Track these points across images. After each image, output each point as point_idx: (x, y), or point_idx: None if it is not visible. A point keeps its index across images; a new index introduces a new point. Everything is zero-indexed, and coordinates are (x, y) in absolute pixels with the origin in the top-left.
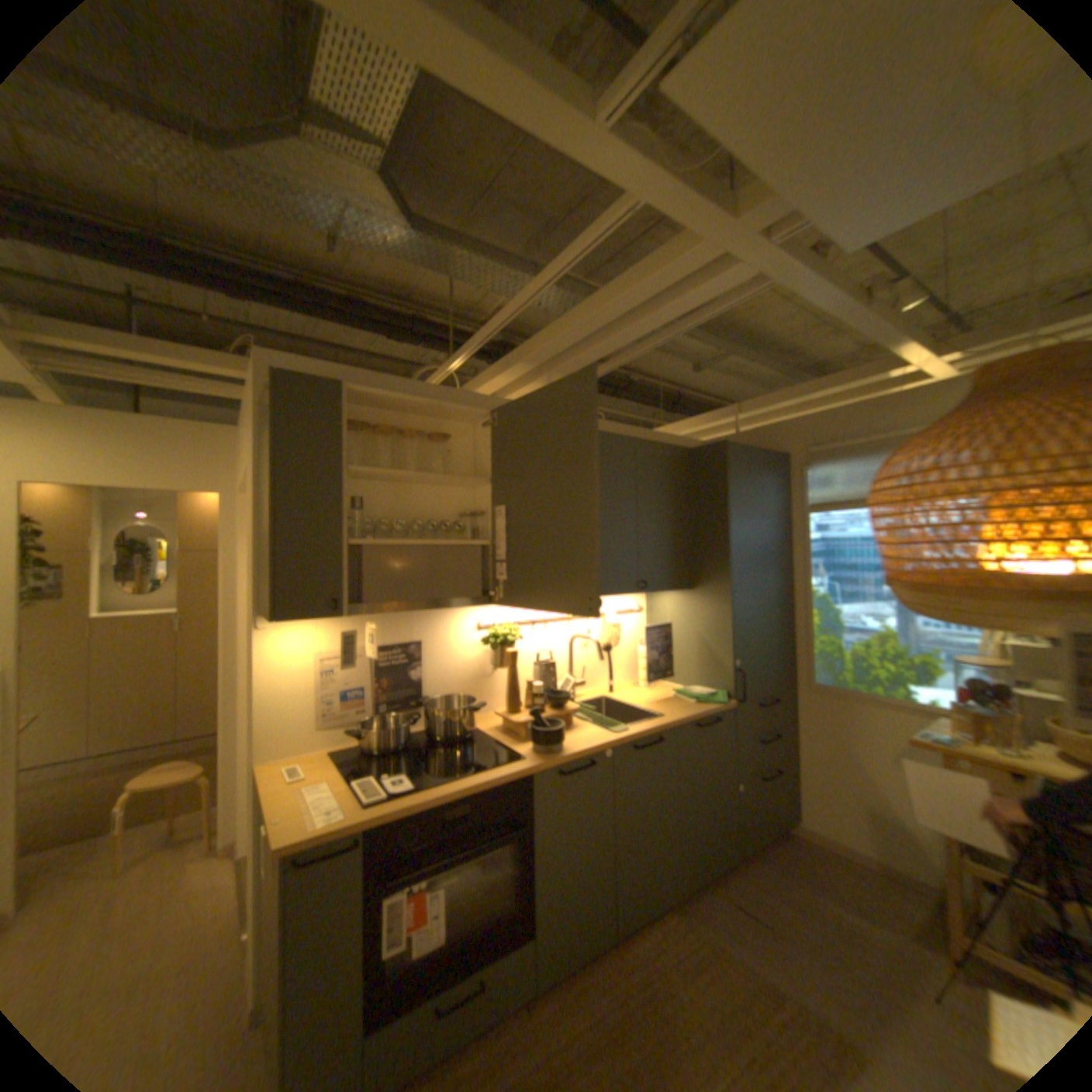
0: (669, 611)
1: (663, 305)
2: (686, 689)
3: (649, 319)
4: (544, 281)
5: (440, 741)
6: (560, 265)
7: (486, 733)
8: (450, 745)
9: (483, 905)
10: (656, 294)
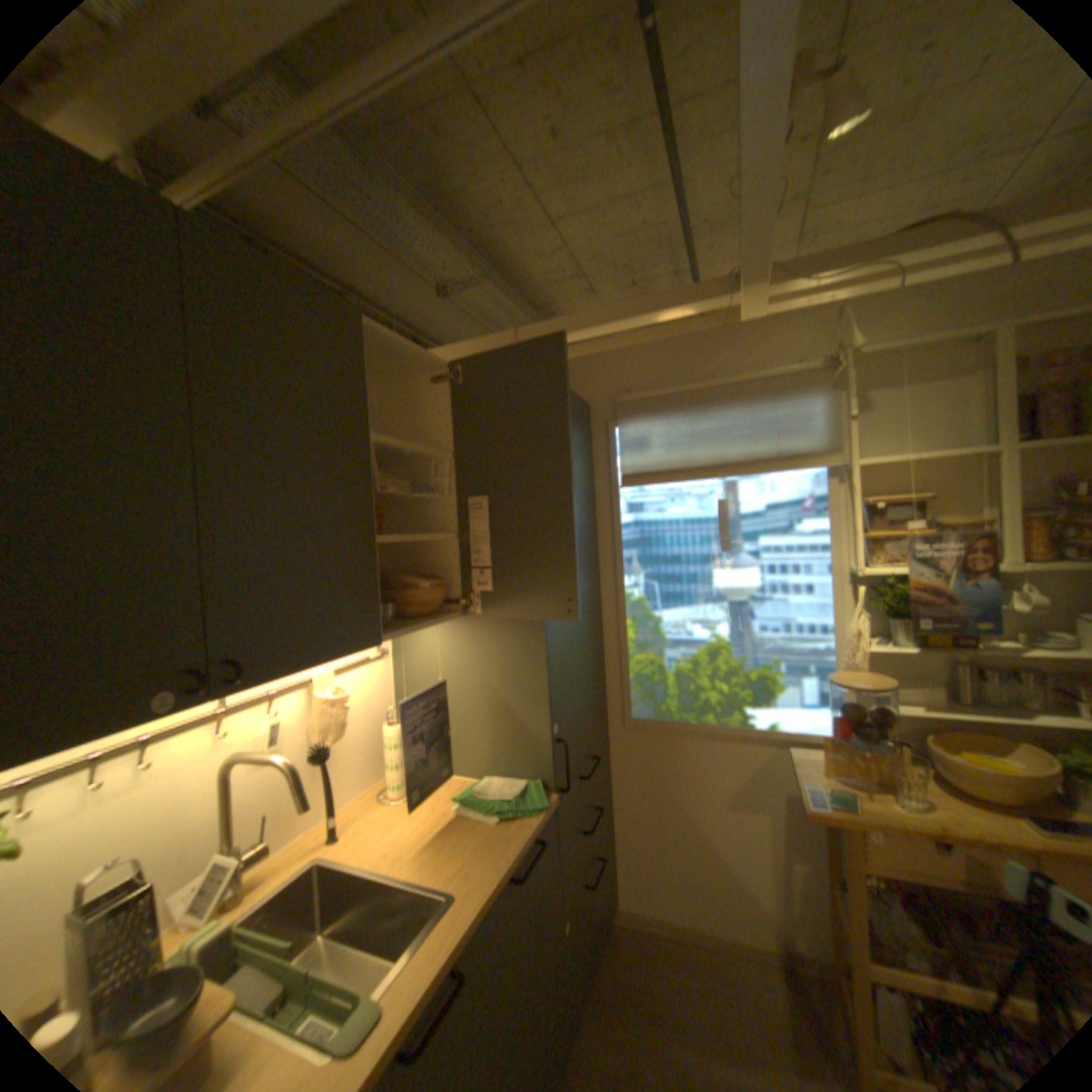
0: (435, 651)
1: None
2: (475, 788)
3: None
4: None
5: None
6: None
7: None
8: None
9: None
10: None
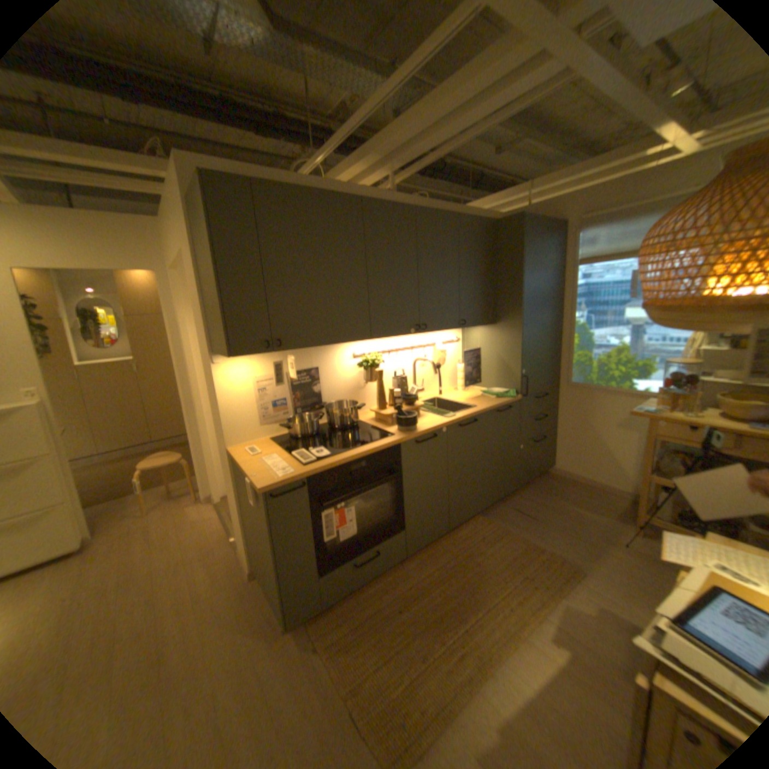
0: (477, 340)
1: (486, 99)
2: (489, 390)
3: (474, 111)
4: (396, 82)
5: (338, 428)
6: (410, 66)
7: (365, 422)
8: (344, 430)
9: (374, 514)
10: (483, 89)
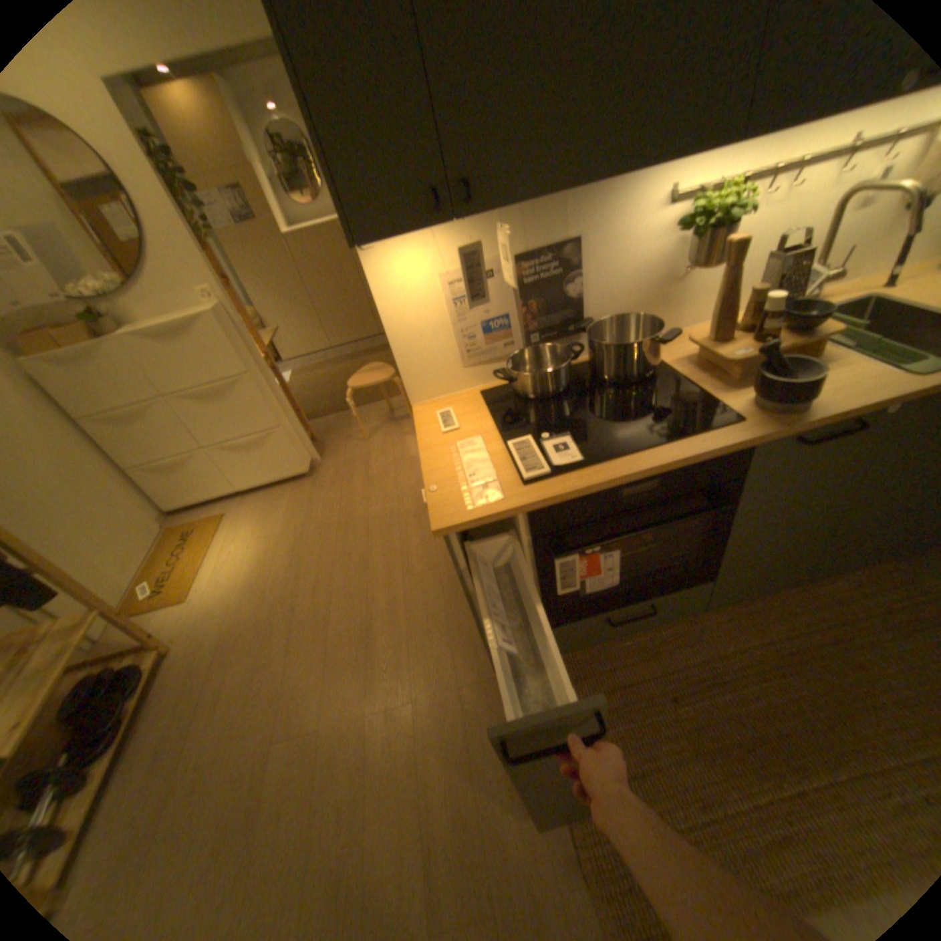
0: None
1: None
2: None
3: None
4: None
5: (609, 379)
6: None
7: (672, 365)
8: (623, 385)
9: (659, 553)
10: None
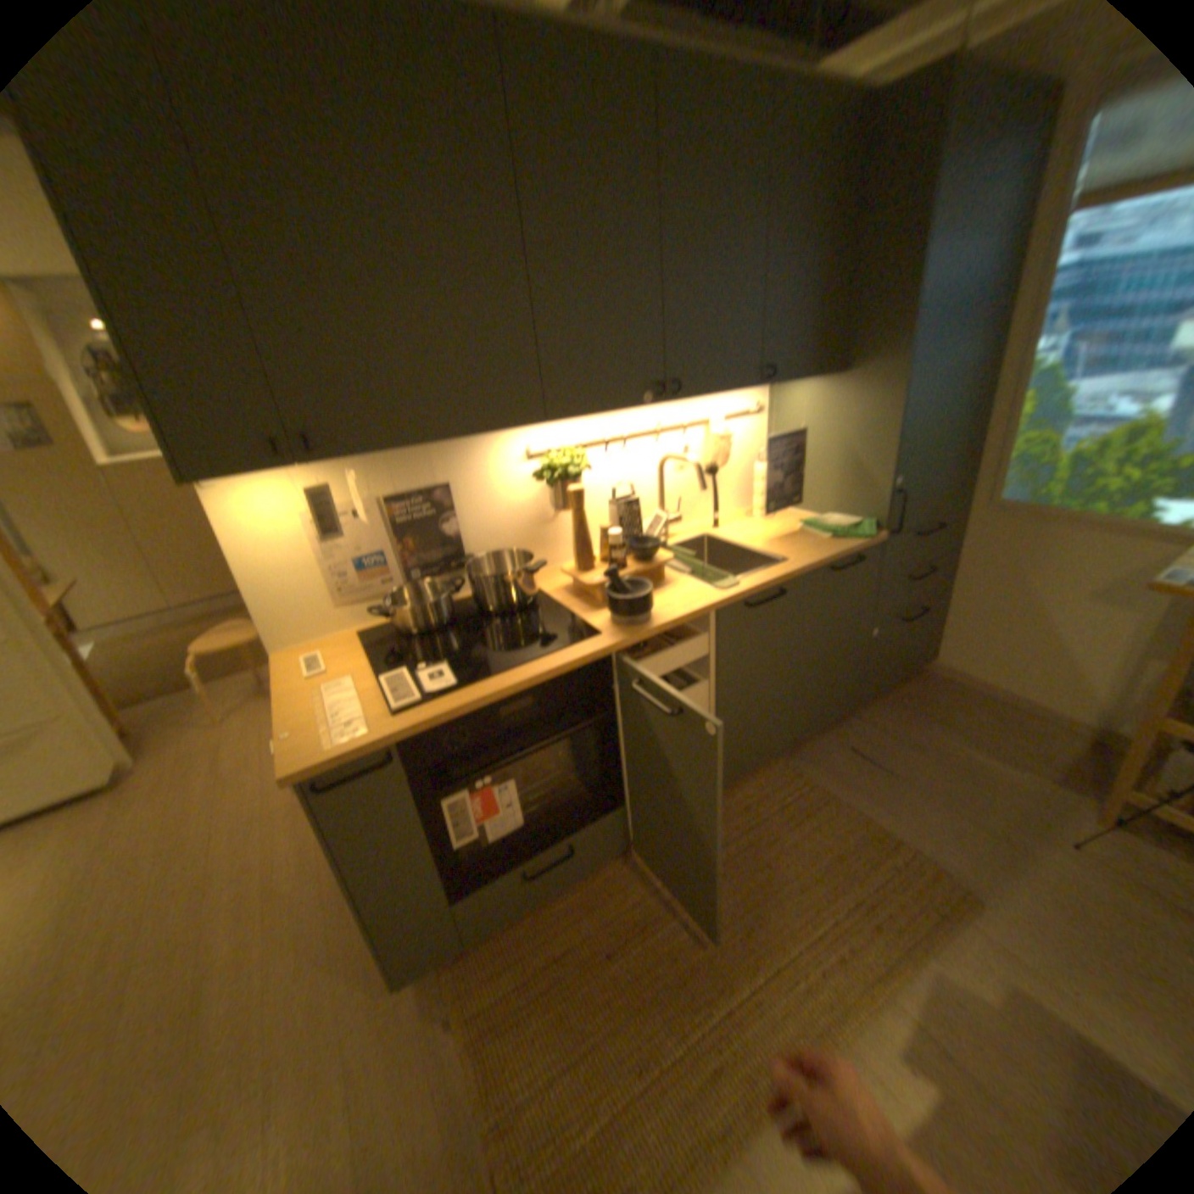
0: (801, 410)
1: None
2: (817, 519)
3: None
4: None
5: (492, 611)
6: None
7: (551, 595)
8: (505, 615)
9: (563, 783)
10: None
